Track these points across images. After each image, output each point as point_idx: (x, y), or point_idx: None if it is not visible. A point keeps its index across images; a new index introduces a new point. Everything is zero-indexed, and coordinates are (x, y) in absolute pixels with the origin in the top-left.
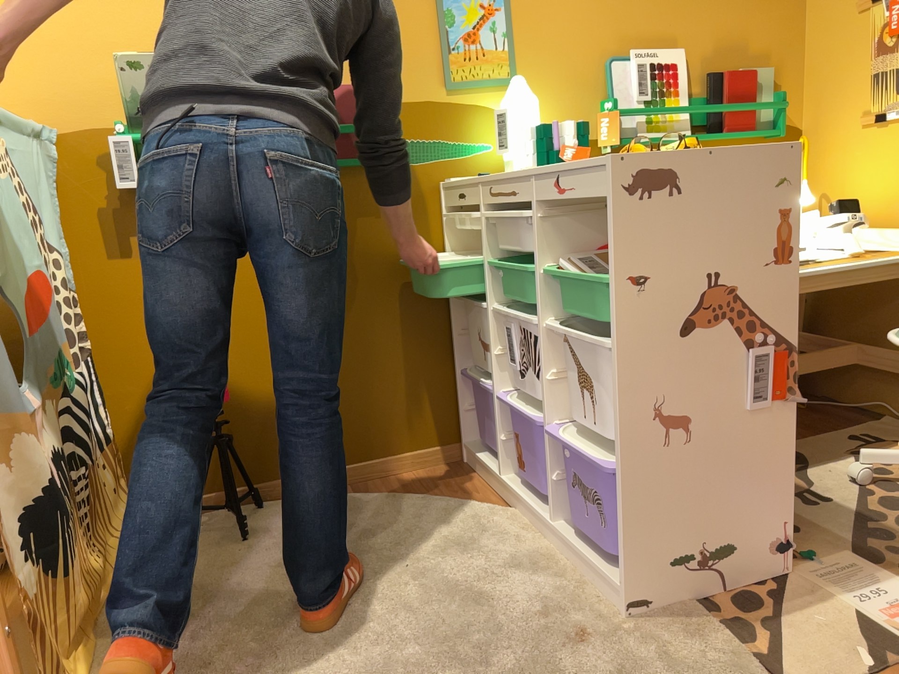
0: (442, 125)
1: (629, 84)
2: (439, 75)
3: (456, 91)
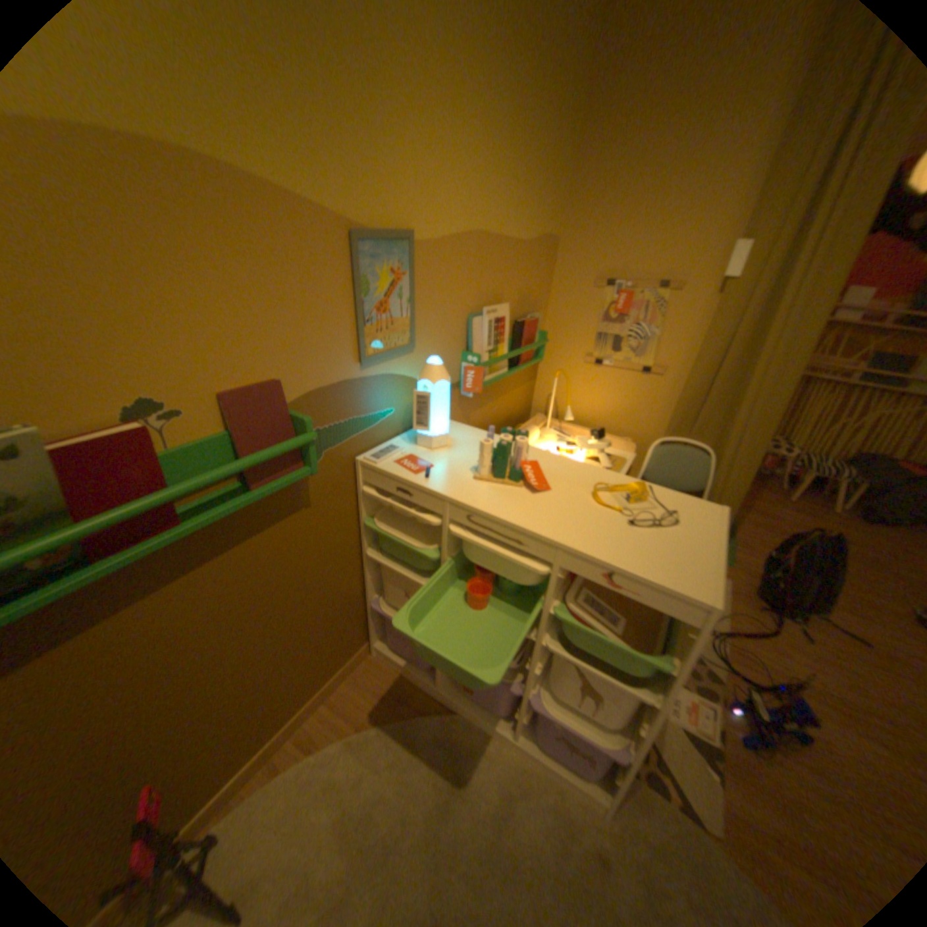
0: (357, 403)
1: (482, 337)
2: (355, 350)
3: (369, 365)
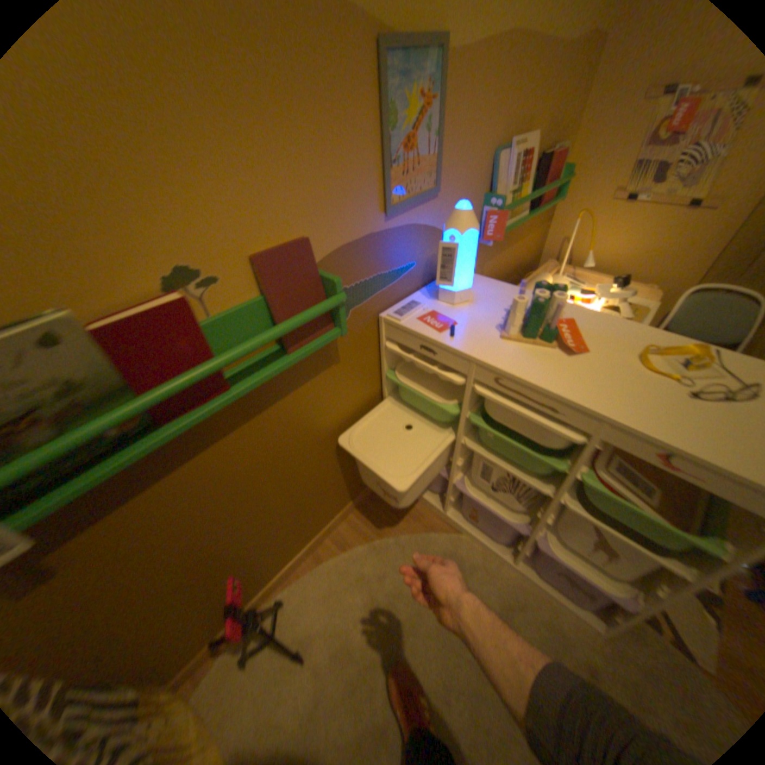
0: (381, 257)
1: (507, 174)
2: (380, 199)
3: (393, 215)
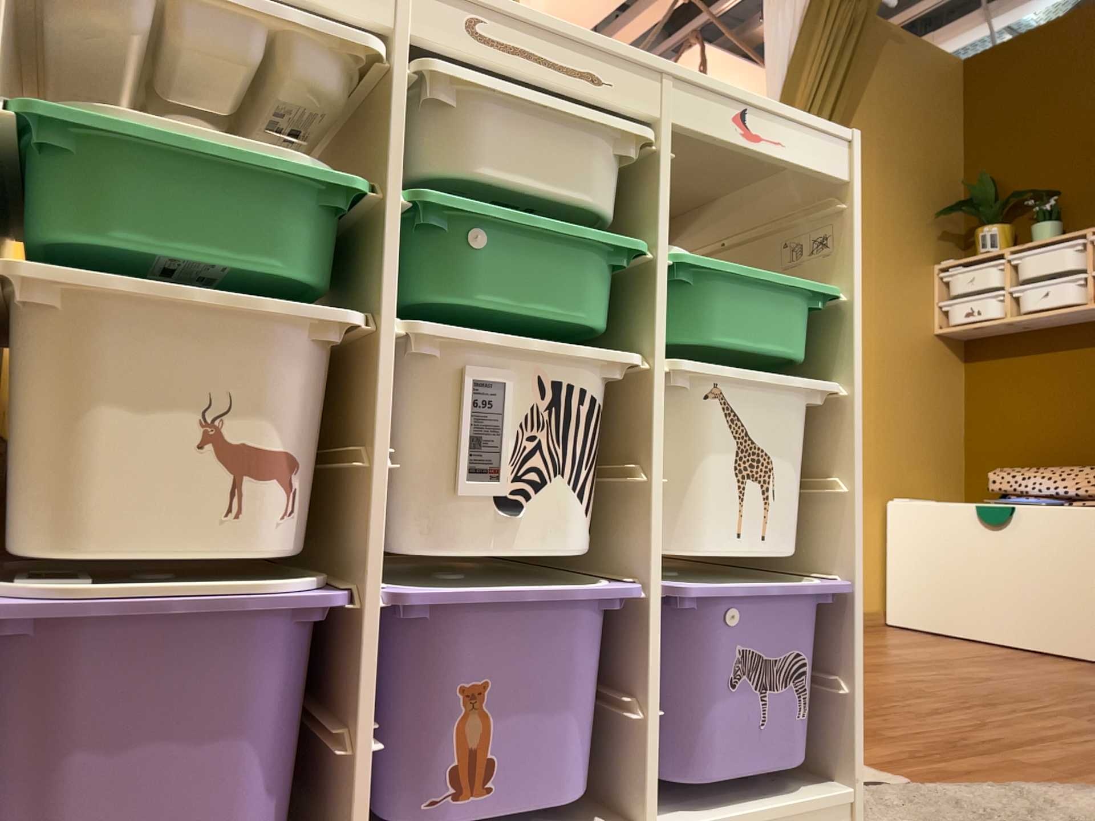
0: None
1: None
2: None
3: None
